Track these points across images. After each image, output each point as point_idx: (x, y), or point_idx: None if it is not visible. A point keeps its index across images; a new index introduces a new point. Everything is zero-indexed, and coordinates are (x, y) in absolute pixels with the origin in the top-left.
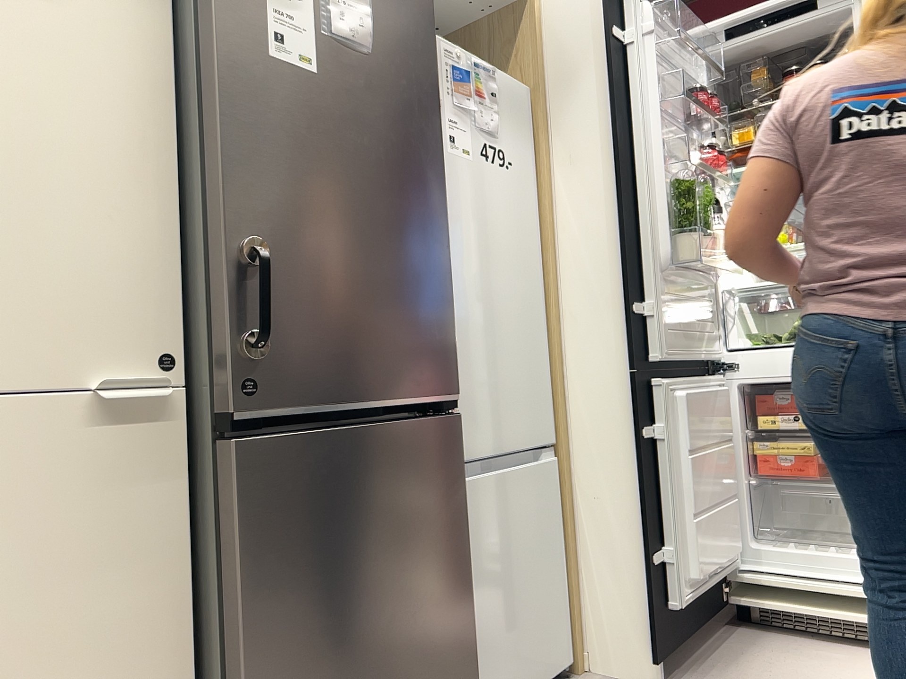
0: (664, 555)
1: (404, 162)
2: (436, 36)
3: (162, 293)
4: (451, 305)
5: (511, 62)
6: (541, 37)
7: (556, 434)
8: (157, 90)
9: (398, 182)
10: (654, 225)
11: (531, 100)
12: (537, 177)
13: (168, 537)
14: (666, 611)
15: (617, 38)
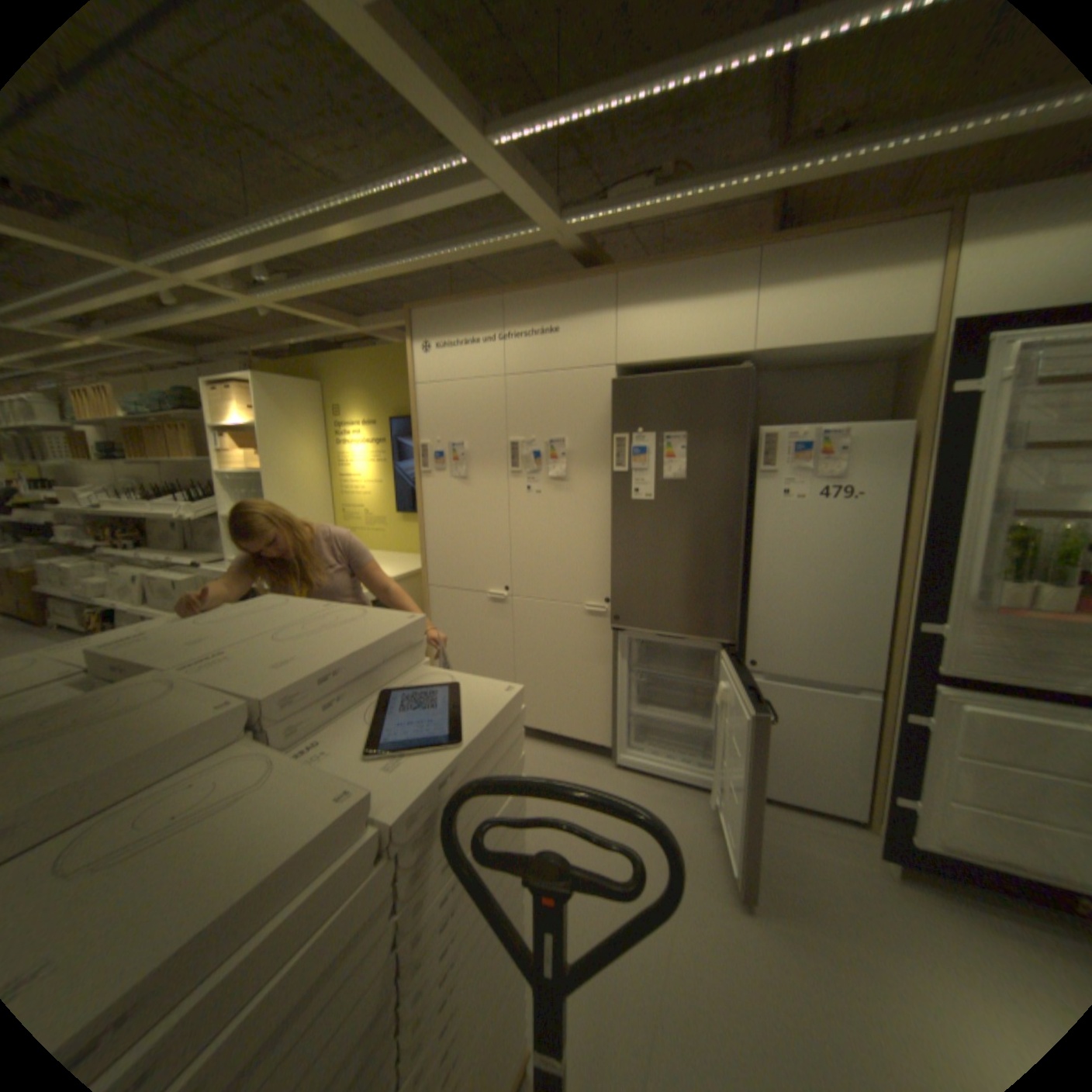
0: (915, 808)
1: (707, 529)
2: (782, 427)
3: (608, 578)
4: (736, 598)
5: (923, 390)
6: (939, 372)
7: (890, 685)
8: (609, 510)
9: (701, 539)
10: (968, 566)
11: (923, 429)
12: (914, 495)
13: (606, 651)
14: (910, 842)
15: (961, 393)
